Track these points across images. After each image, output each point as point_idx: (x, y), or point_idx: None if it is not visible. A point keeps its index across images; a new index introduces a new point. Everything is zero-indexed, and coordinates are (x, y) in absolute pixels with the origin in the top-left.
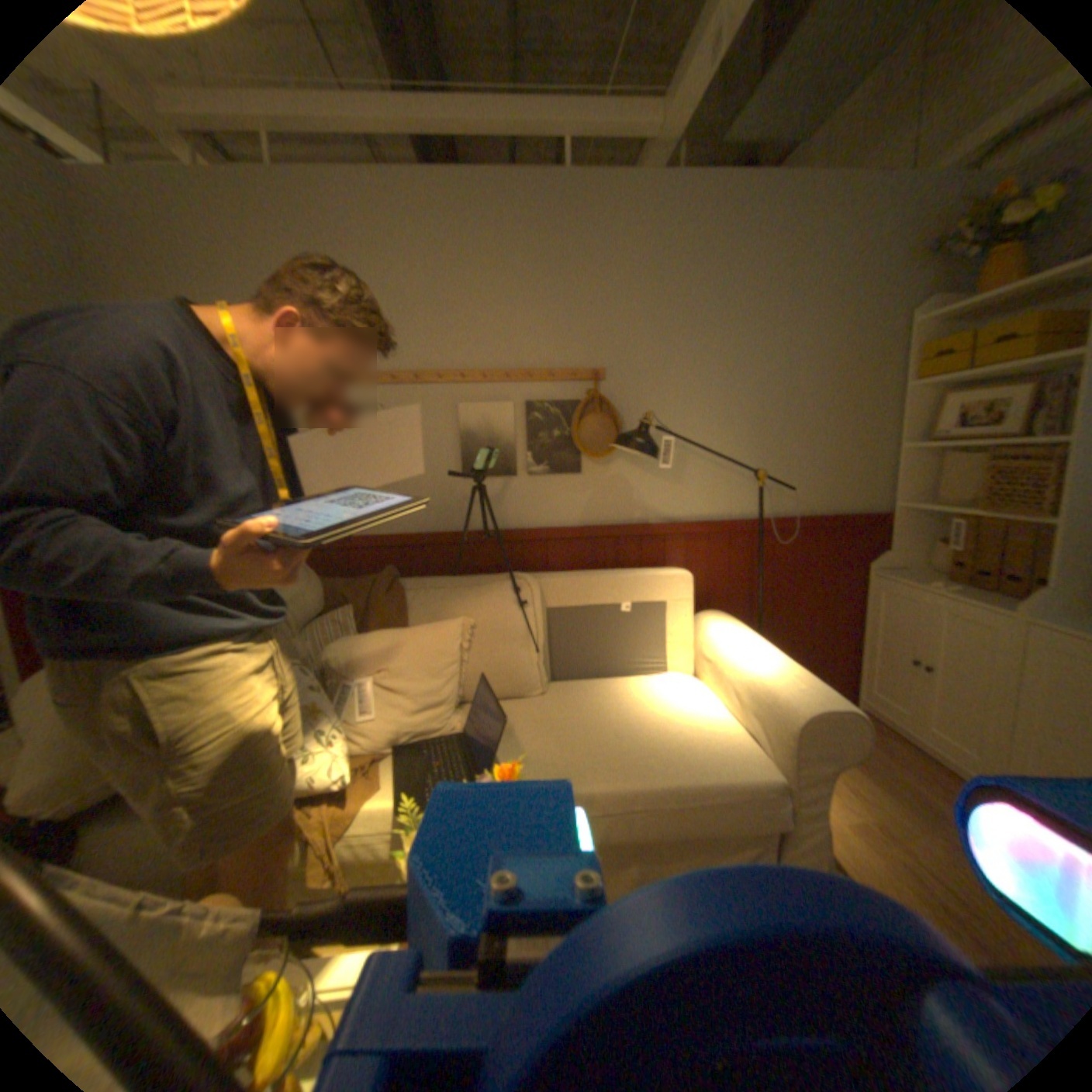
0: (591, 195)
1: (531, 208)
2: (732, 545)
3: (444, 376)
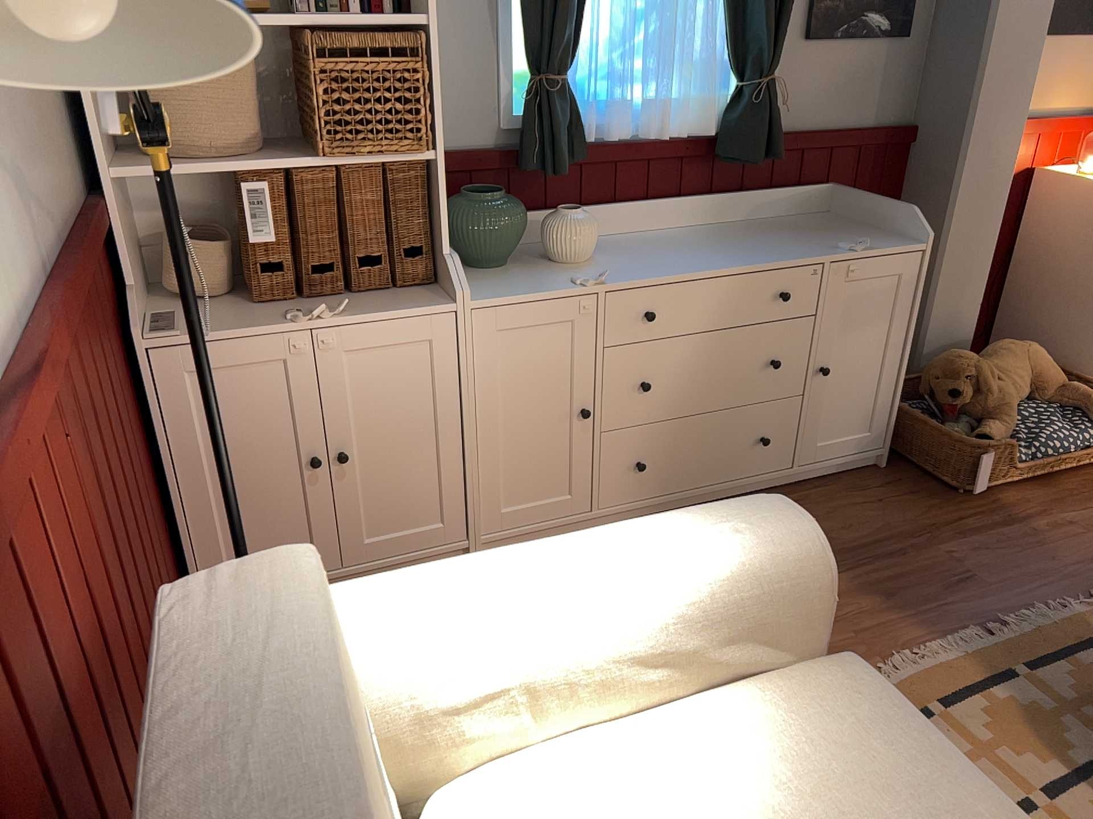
0: None
1: None
2: (51, 425)
3: None
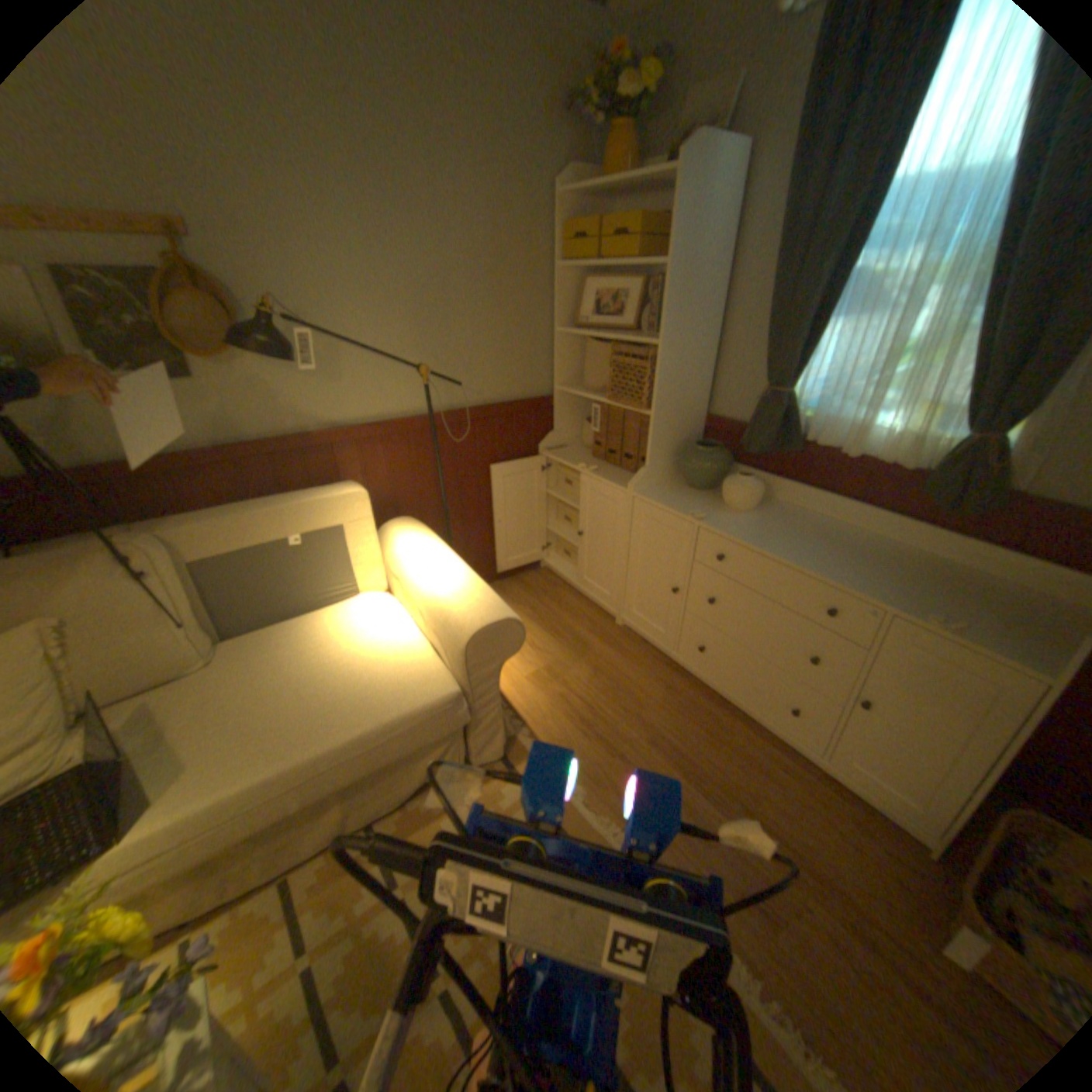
0: None
1: None
2: (411, 445)
3: None
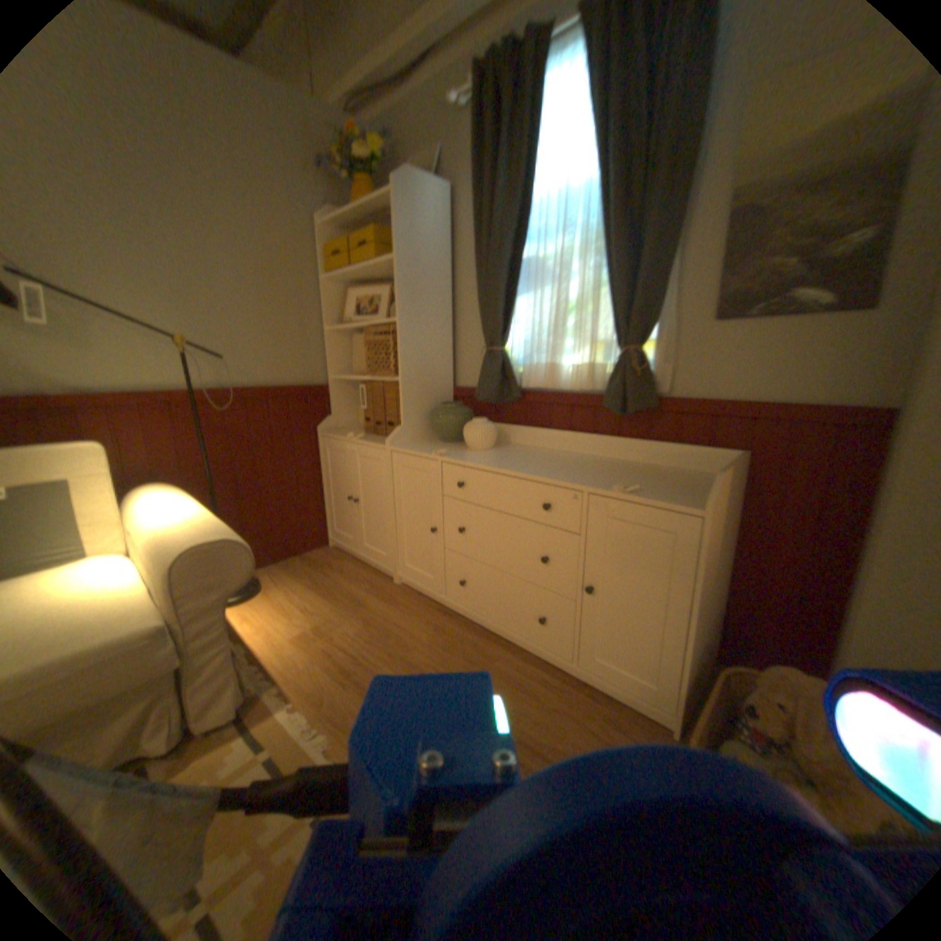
0: None
1: None
2: (173, 416)
3: None
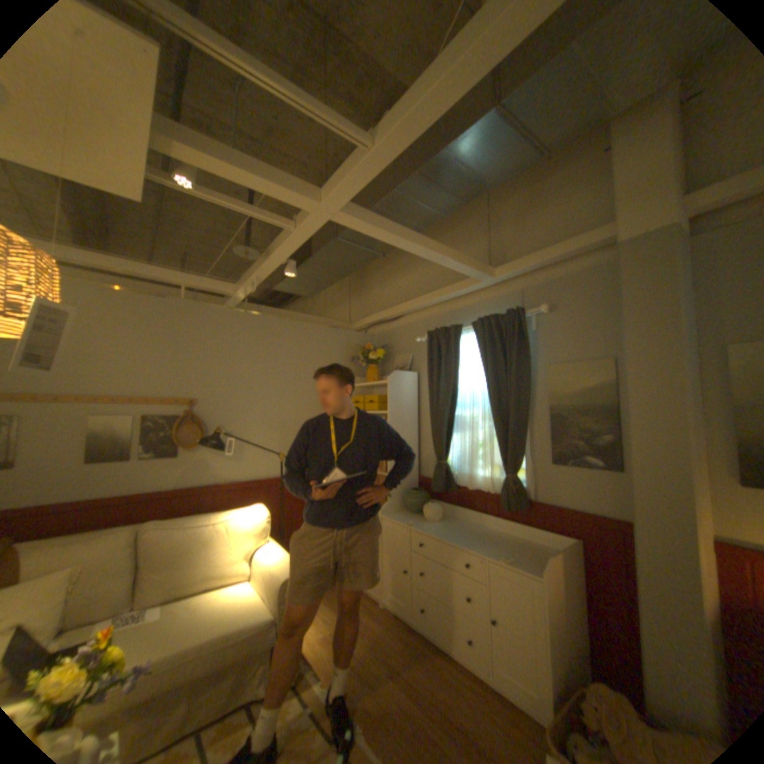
0: (194, 316)
1: (157, 317)
2: (268, 494)
3: (79, 401)
